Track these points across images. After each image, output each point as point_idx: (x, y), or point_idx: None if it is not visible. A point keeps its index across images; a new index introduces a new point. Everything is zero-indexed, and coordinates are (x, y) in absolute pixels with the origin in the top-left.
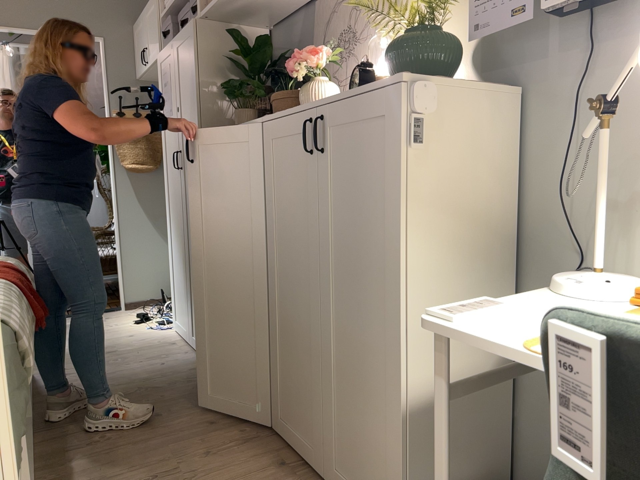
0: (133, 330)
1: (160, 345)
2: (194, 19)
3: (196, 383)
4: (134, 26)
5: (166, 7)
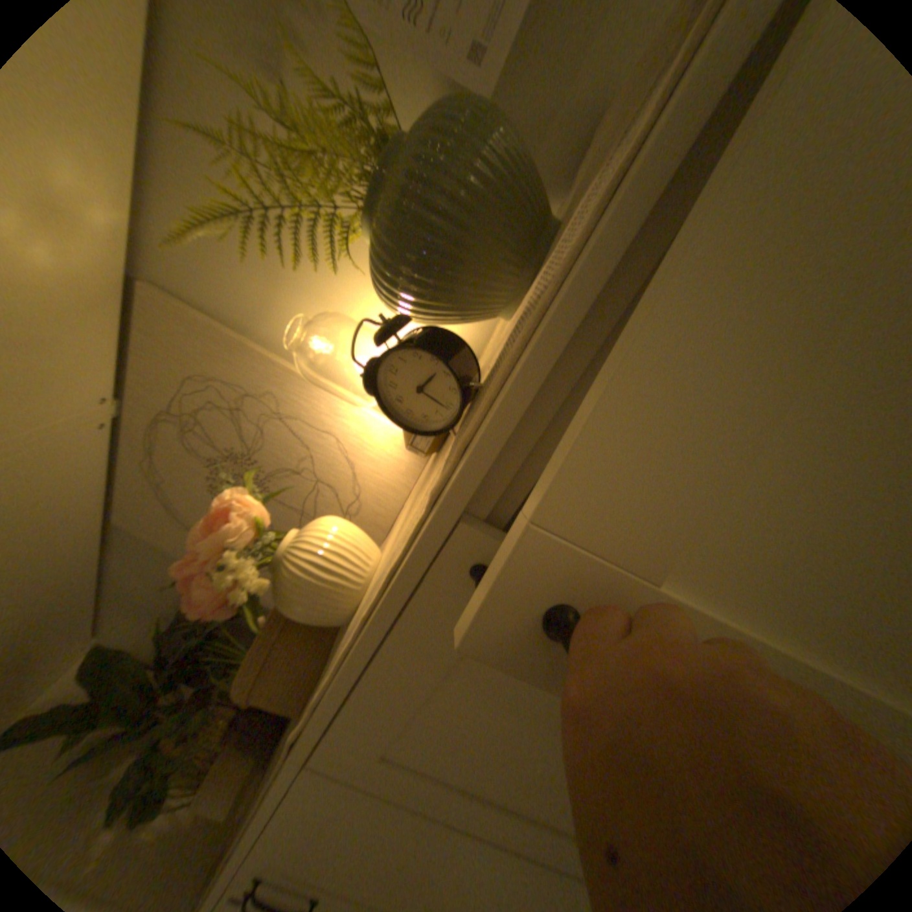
0: None
1: None
2: None
3: None
4: None
5: None
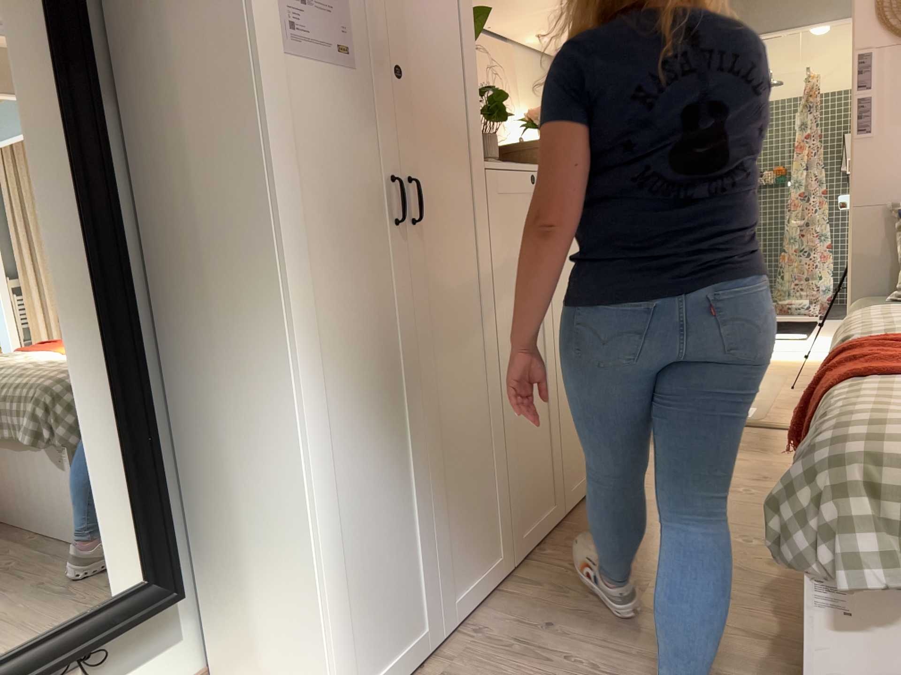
0: None
1: None
2: None
3: (566, 561)
4: None
5: None
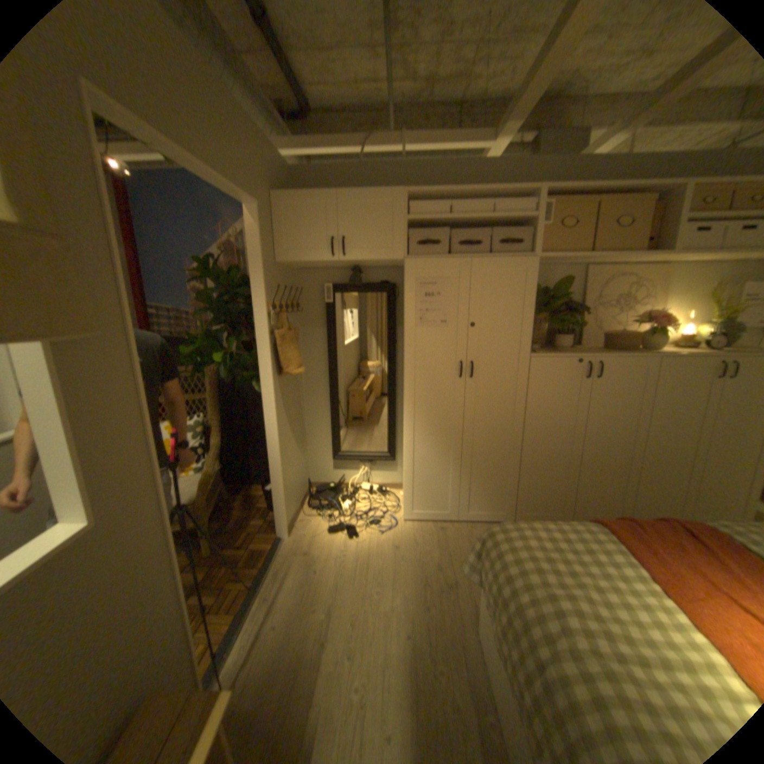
0: (377, 543)
1: (439, 535)
2: (536, 259)
3: None
4: (280, 195)
5: (411, 210)
